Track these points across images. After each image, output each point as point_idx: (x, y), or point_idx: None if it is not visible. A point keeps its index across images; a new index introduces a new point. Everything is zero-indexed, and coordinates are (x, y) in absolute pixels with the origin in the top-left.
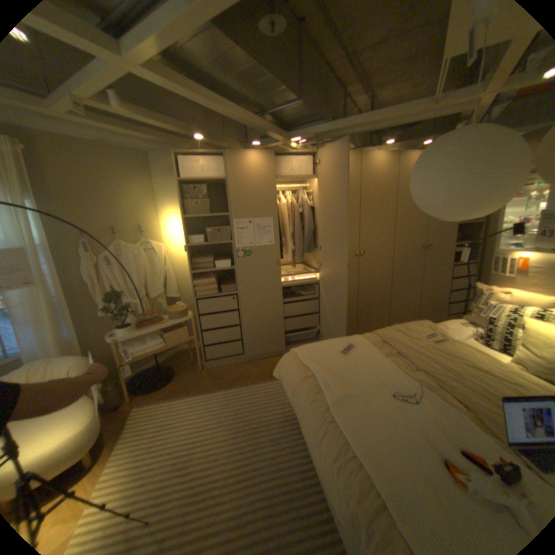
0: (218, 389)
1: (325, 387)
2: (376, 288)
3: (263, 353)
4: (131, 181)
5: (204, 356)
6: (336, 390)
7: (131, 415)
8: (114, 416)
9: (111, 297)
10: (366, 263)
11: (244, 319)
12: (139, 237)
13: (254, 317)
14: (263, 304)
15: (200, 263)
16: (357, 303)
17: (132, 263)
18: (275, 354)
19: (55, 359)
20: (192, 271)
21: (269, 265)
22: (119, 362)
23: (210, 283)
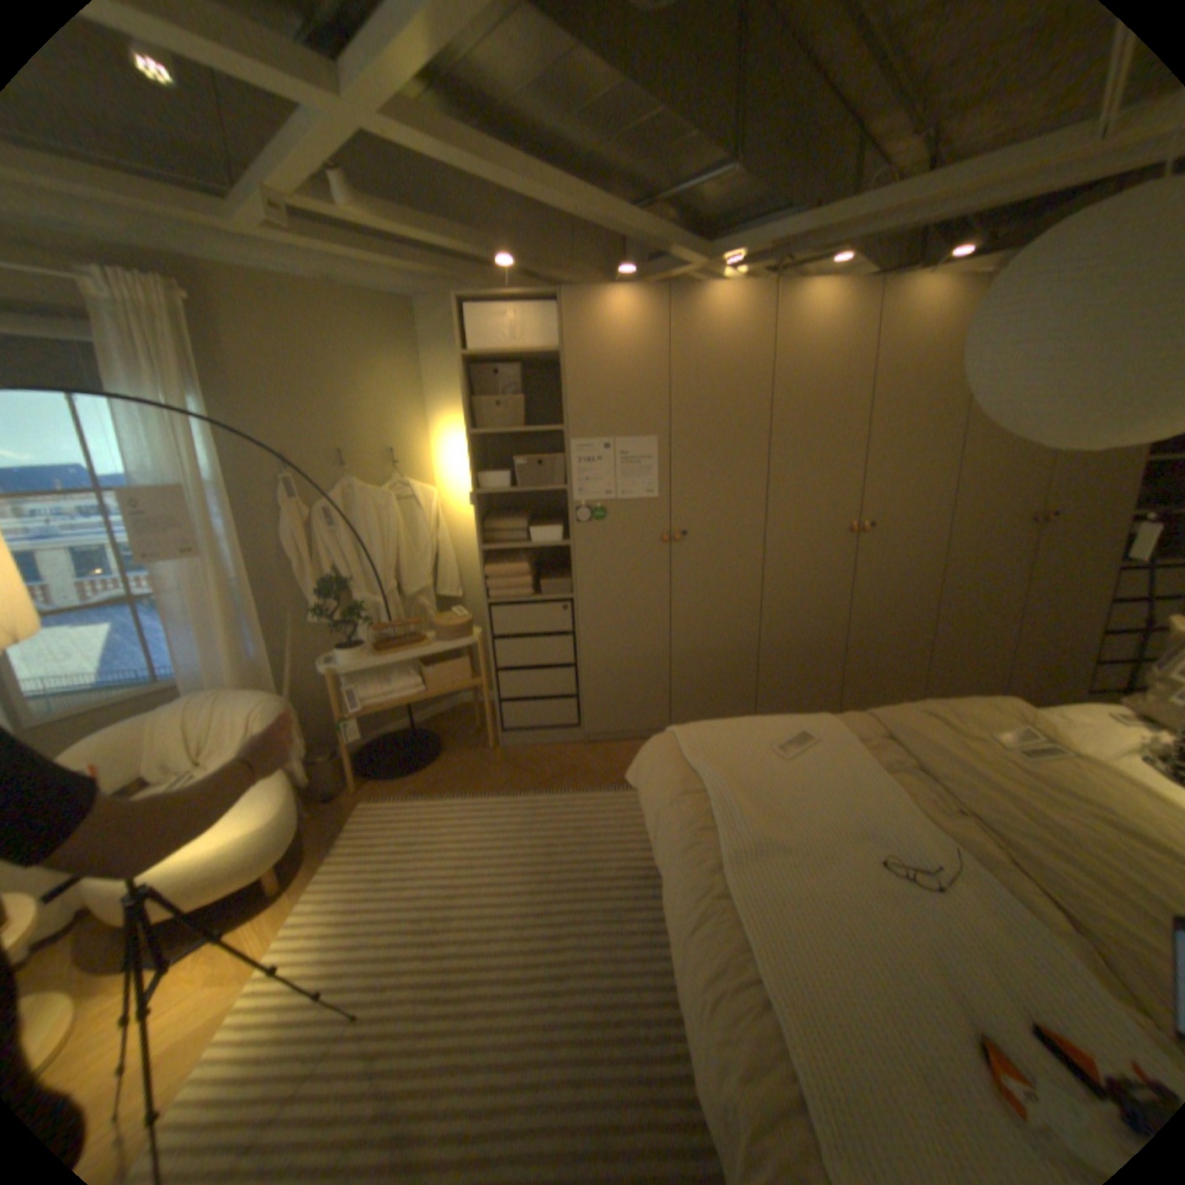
0: (521, 789)
1: (724, 819)
2: (898, 609)
3: (622, 730)
4: (378, 359)
5: (500, 721)
6: (748, 829)
7: (355, 814)
8: (326, 811)
9: (330, 588)
10: (878, 549)
11: (585, 653)
12: (389, 473)
13: (605, 652)
14: (628, 625)
15: (502, 531)
16: (847, 640)
17: (374, 524)
18: (647, 735)
19: (229, 693)
20: (484, 546)
21: (644, 543)
22: (339, 713)
23: (518, 573)
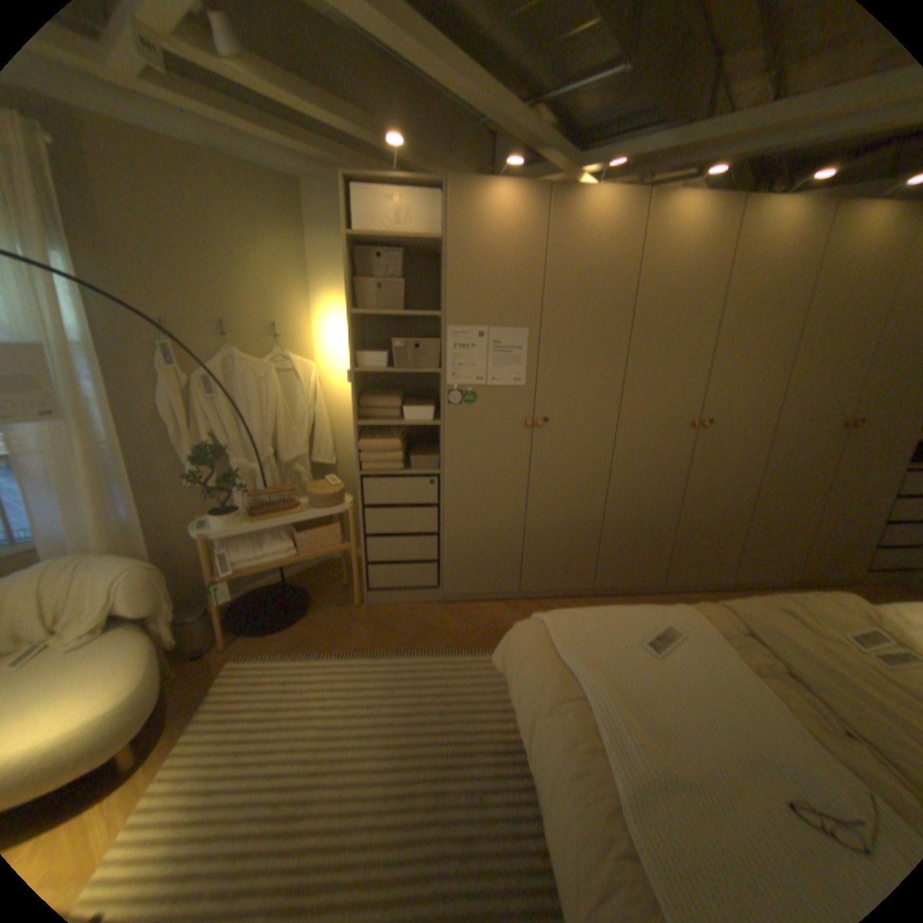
0: (384, 649)
1: (612, 738)
2: (724, 496)
3: (477, 592)
4: (263, 235)
5: (366, 581)
6: (641, 756)
7: (222, 673)
8: (195, 668)
9: (206, 454)
10: (713, 443)
11: (448, 524)
12: (271, 346)
13: (466, 523)
14: (488, 500)
15: (377, 408)
16: (678, 521)
17: (254, 393)
18: (498, 597)
19: (94, 558)
20: (359, 421)
21: (509, 426)
22: (211, 575)
23: (390, 448)
